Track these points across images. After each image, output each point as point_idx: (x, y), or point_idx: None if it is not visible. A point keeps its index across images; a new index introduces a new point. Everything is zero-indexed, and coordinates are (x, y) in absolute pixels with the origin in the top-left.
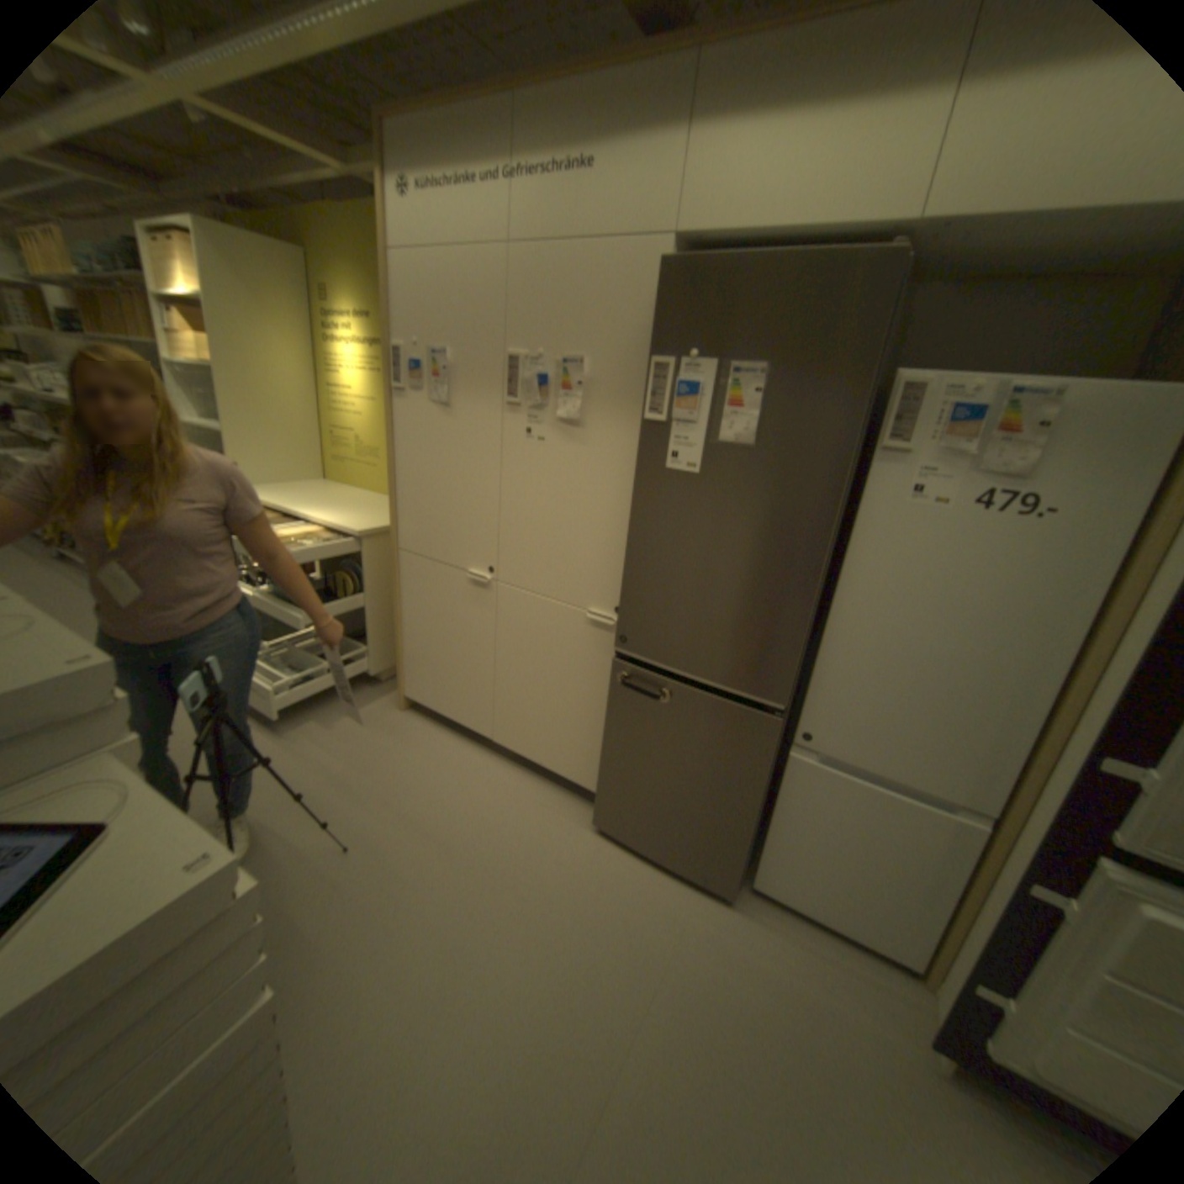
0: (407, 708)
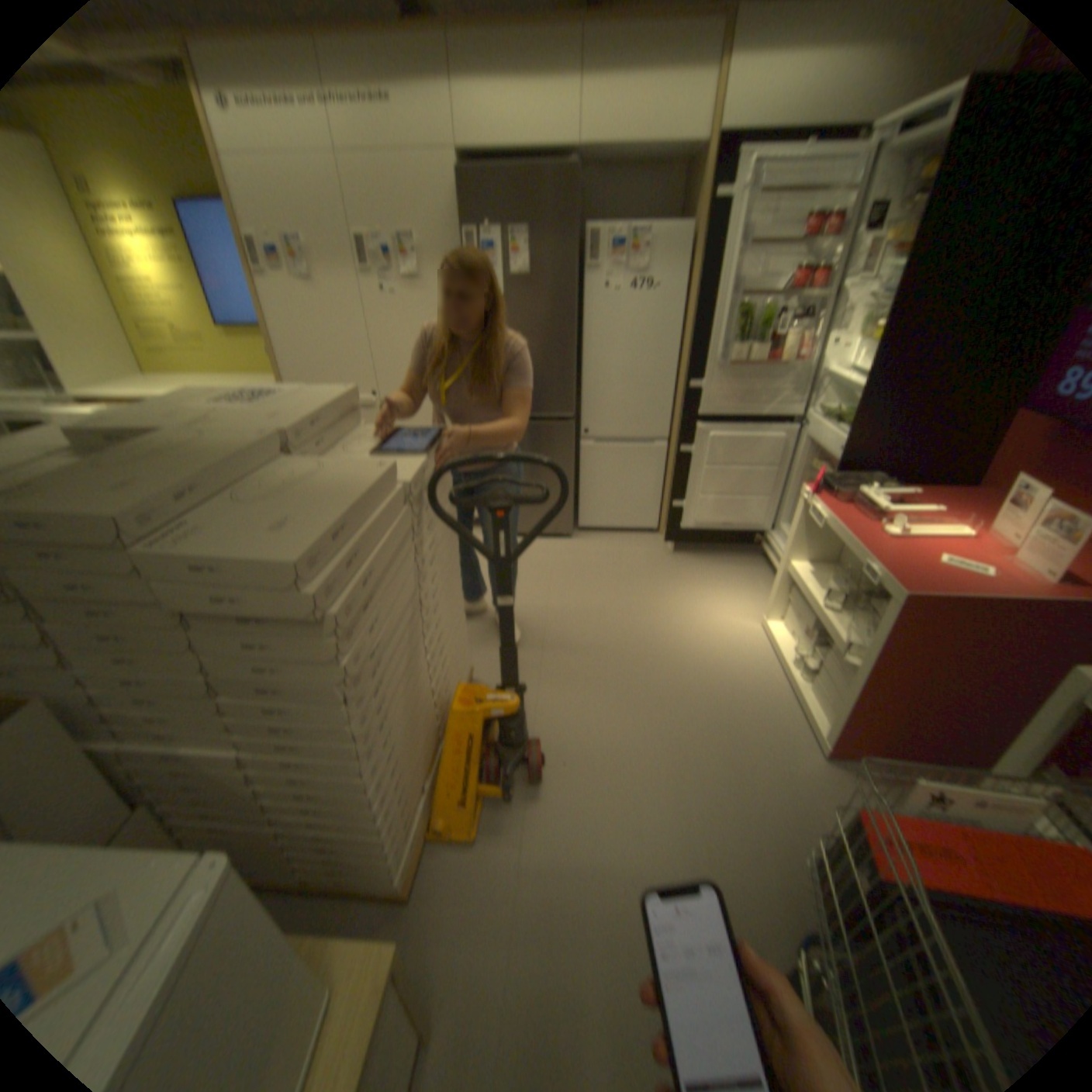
0: None
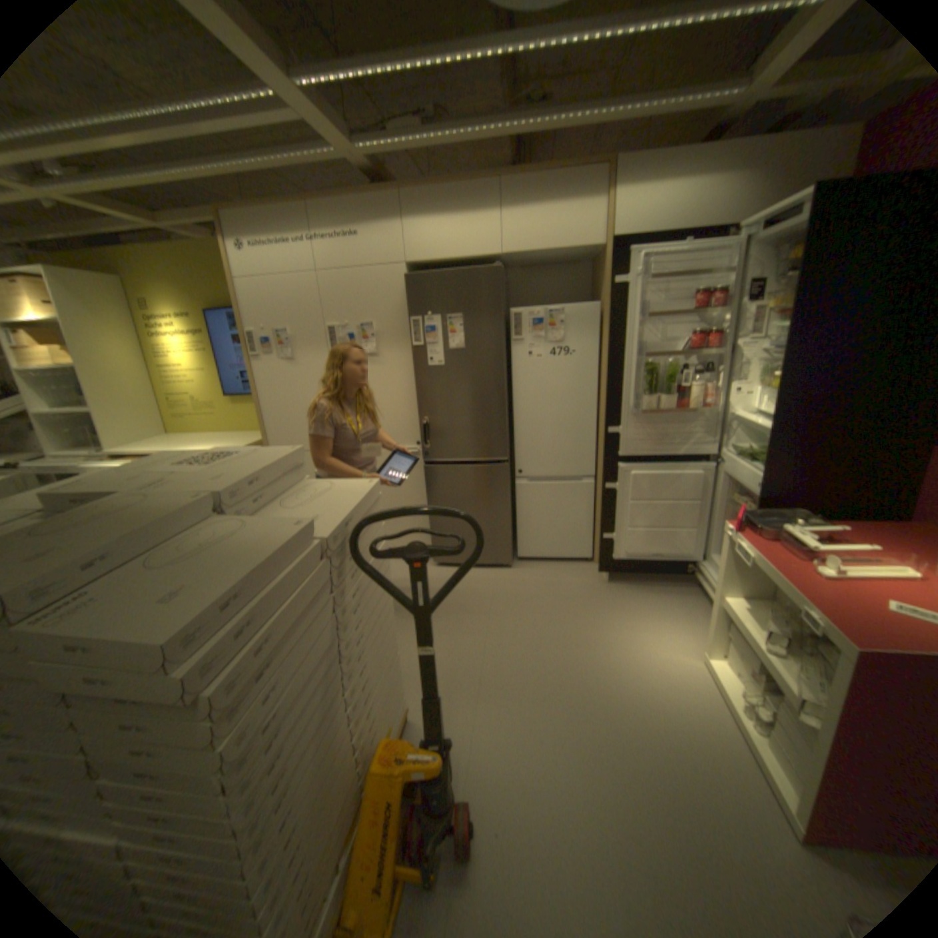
0: None
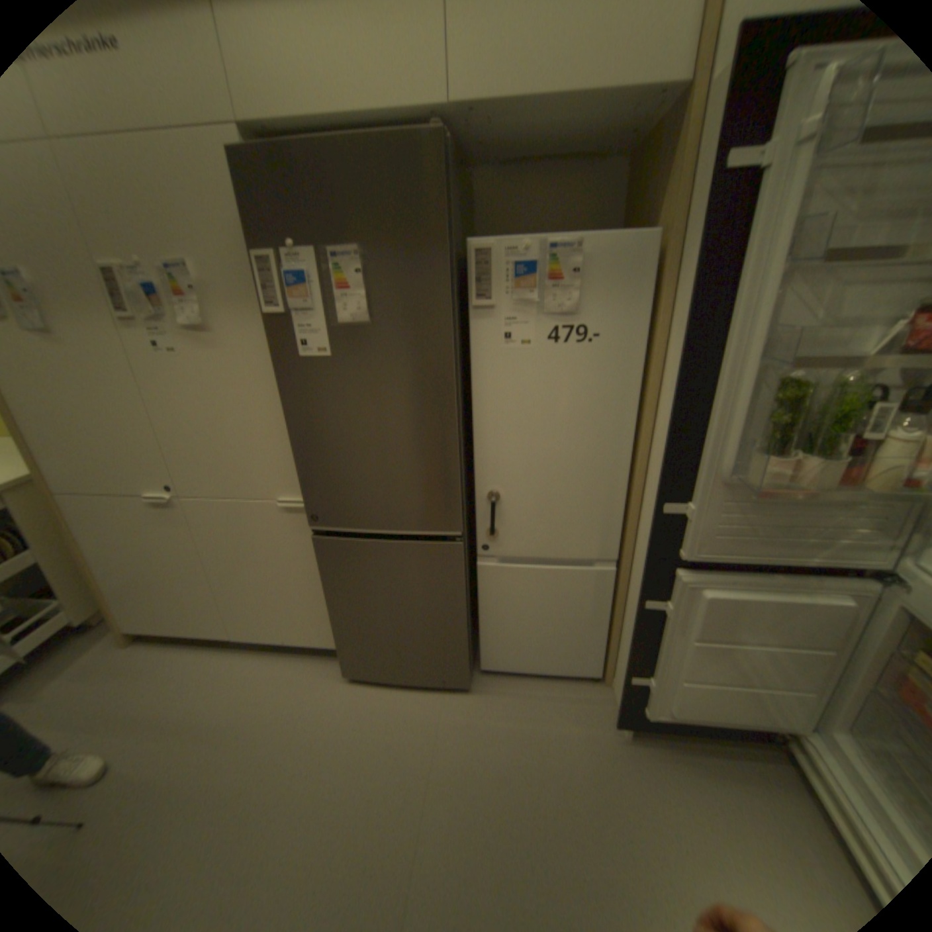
0: (128, 643)
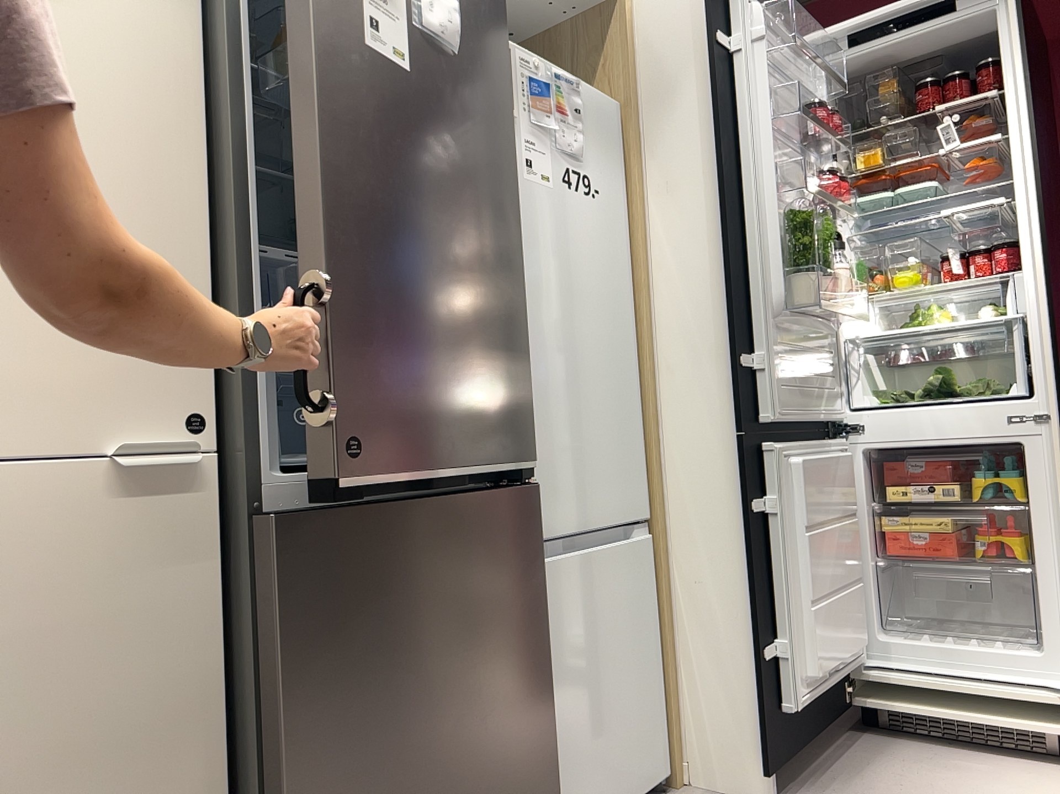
0: None
